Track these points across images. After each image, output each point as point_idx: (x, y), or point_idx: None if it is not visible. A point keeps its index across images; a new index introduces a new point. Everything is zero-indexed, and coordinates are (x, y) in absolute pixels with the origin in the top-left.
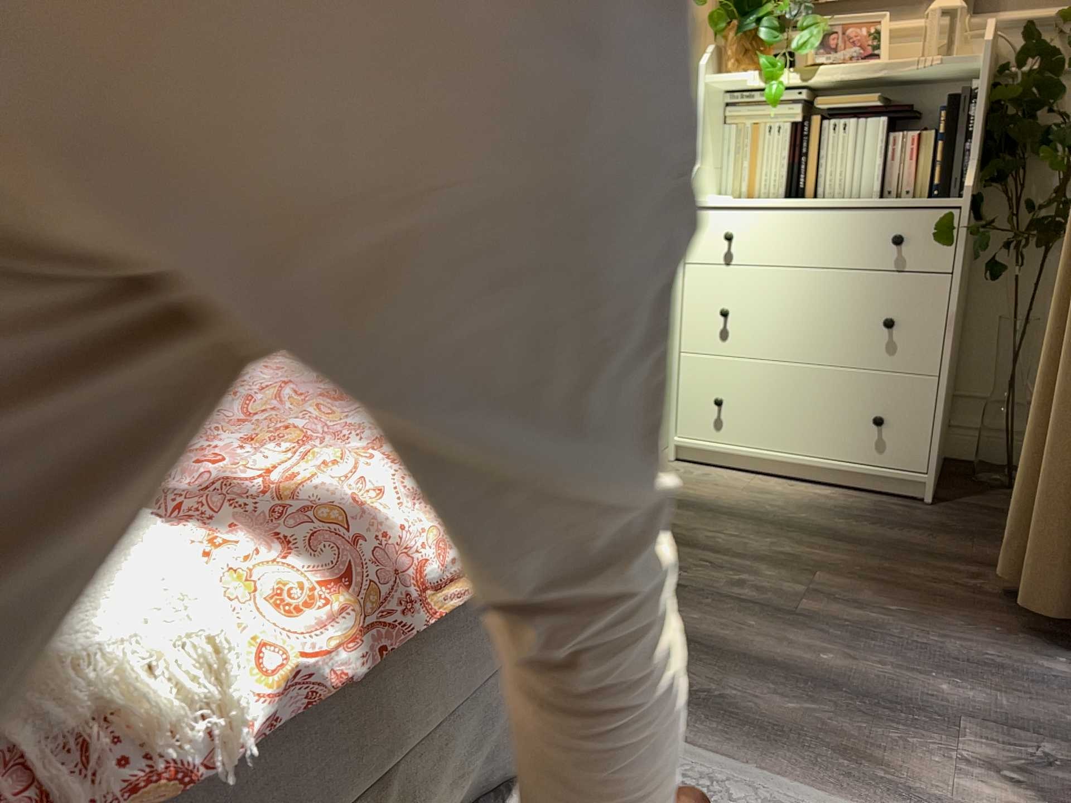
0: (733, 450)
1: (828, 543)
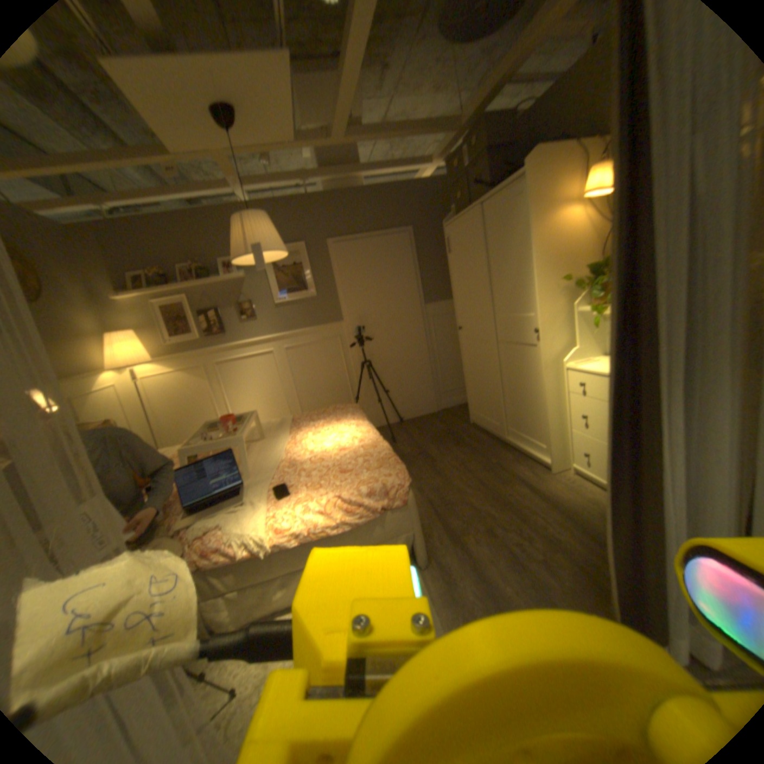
0: (594, 478)
1: (590, 540)
